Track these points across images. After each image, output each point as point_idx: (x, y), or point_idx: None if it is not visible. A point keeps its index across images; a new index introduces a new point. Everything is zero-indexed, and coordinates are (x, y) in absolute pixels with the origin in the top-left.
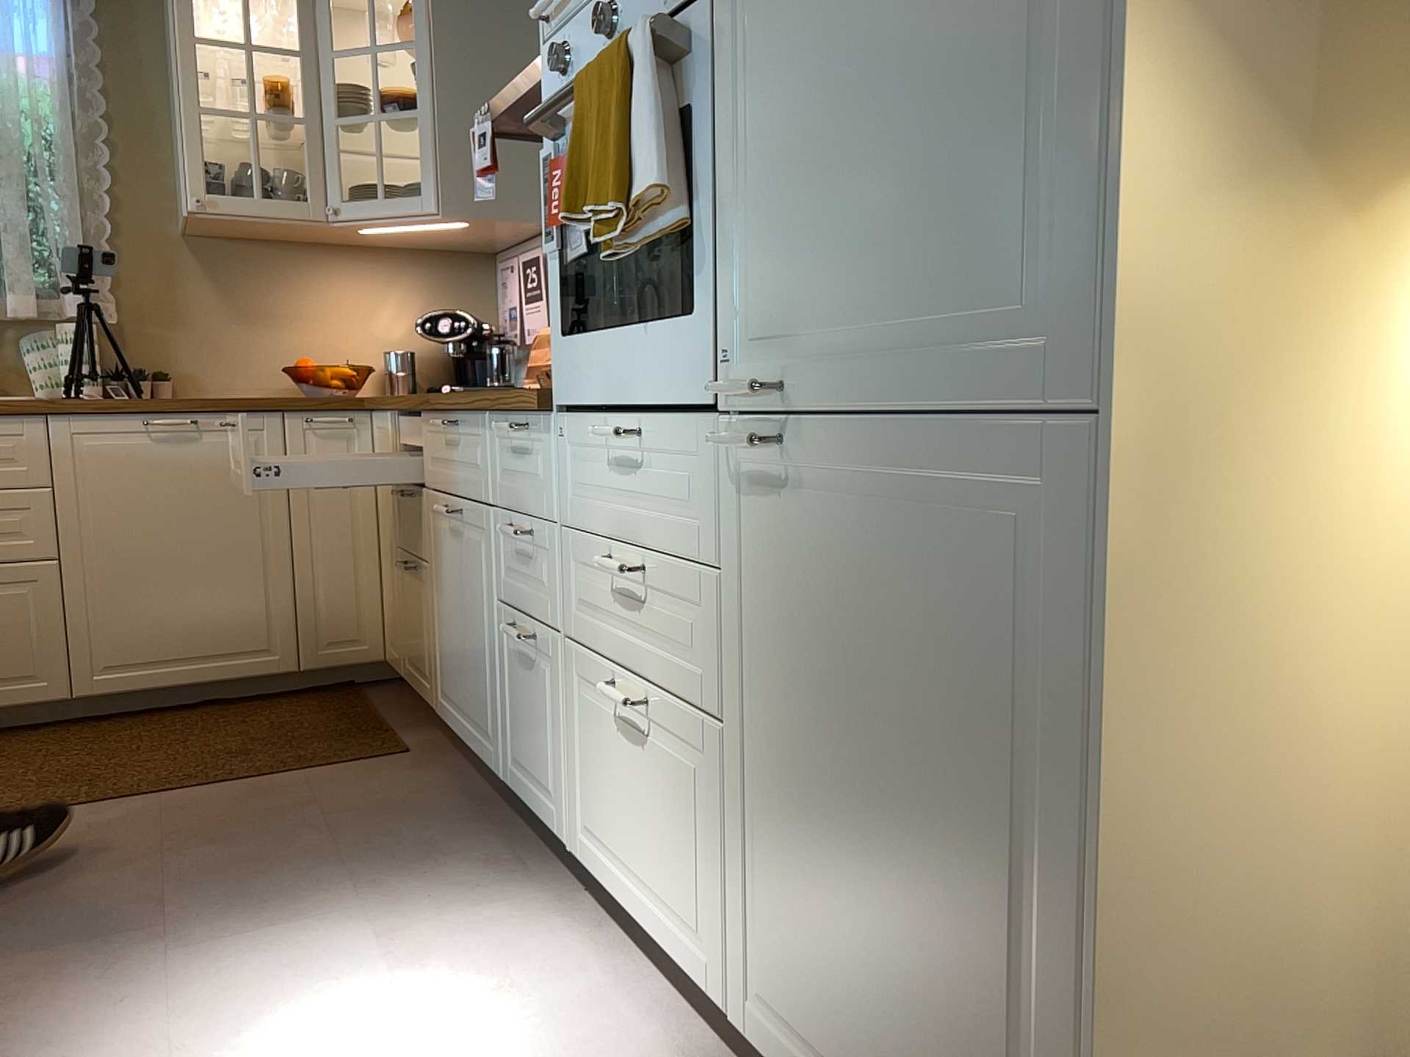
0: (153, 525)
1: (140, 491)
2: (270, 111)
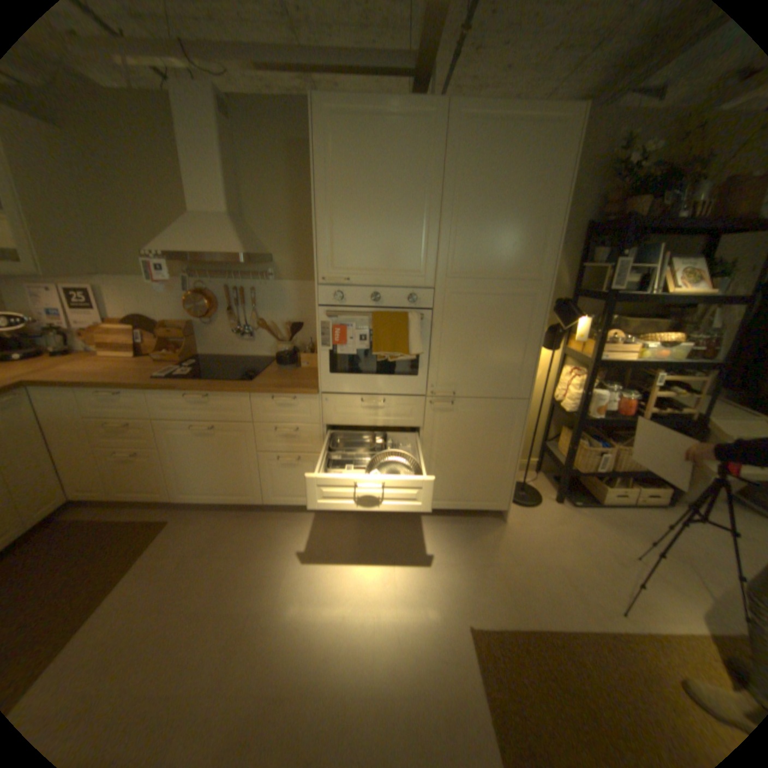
0: None
1: None
2: None
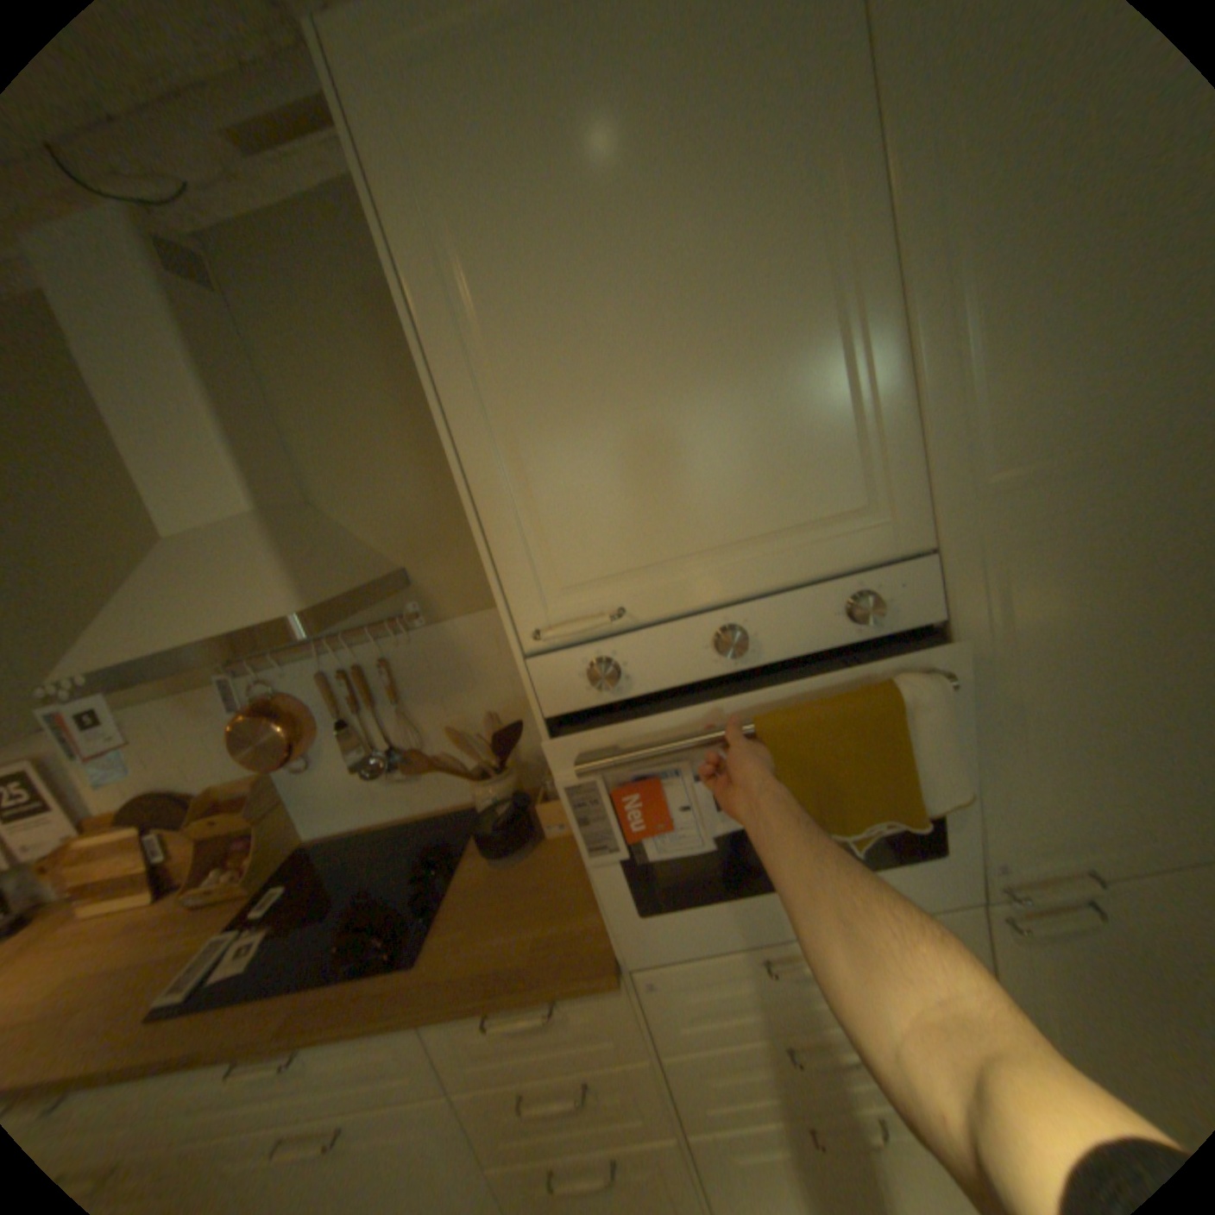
0: None
1: None
2: None
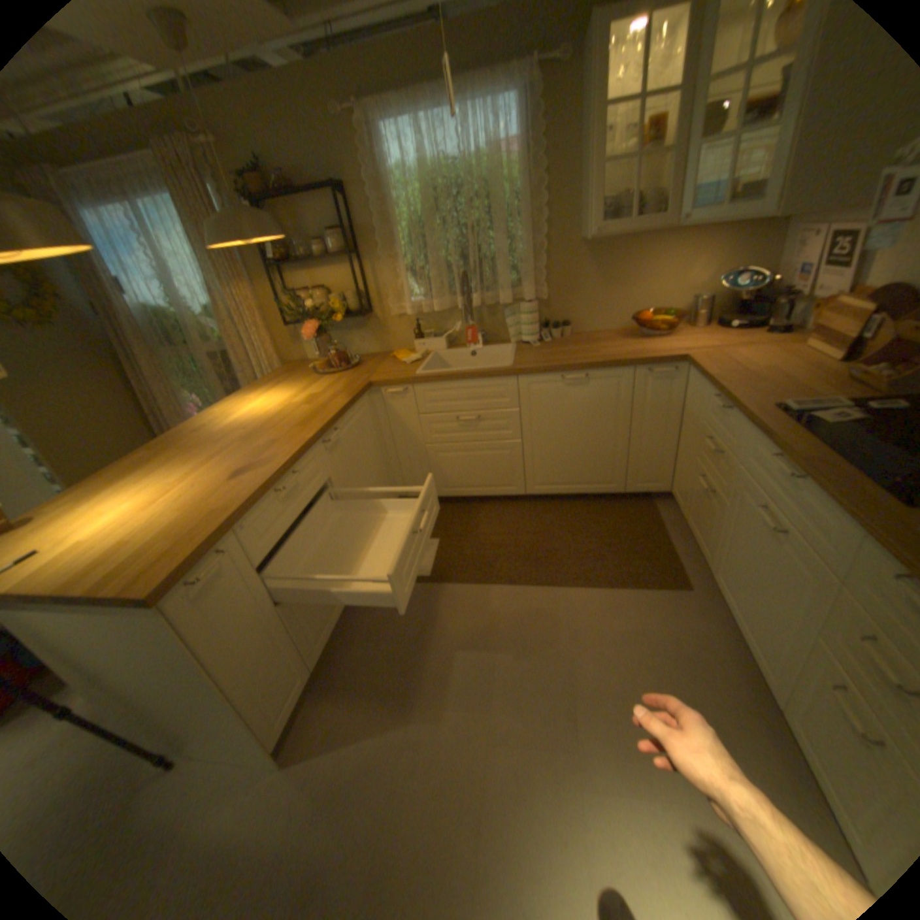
0: (562, 426)
1: (557, 410)
2: (648, 145)
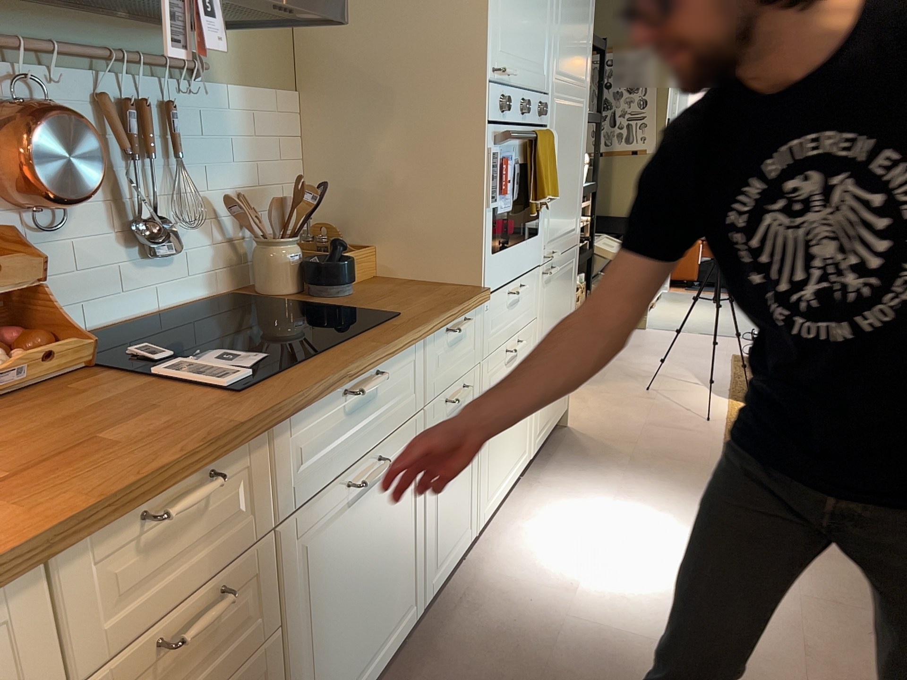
0: None
1: None
2: None
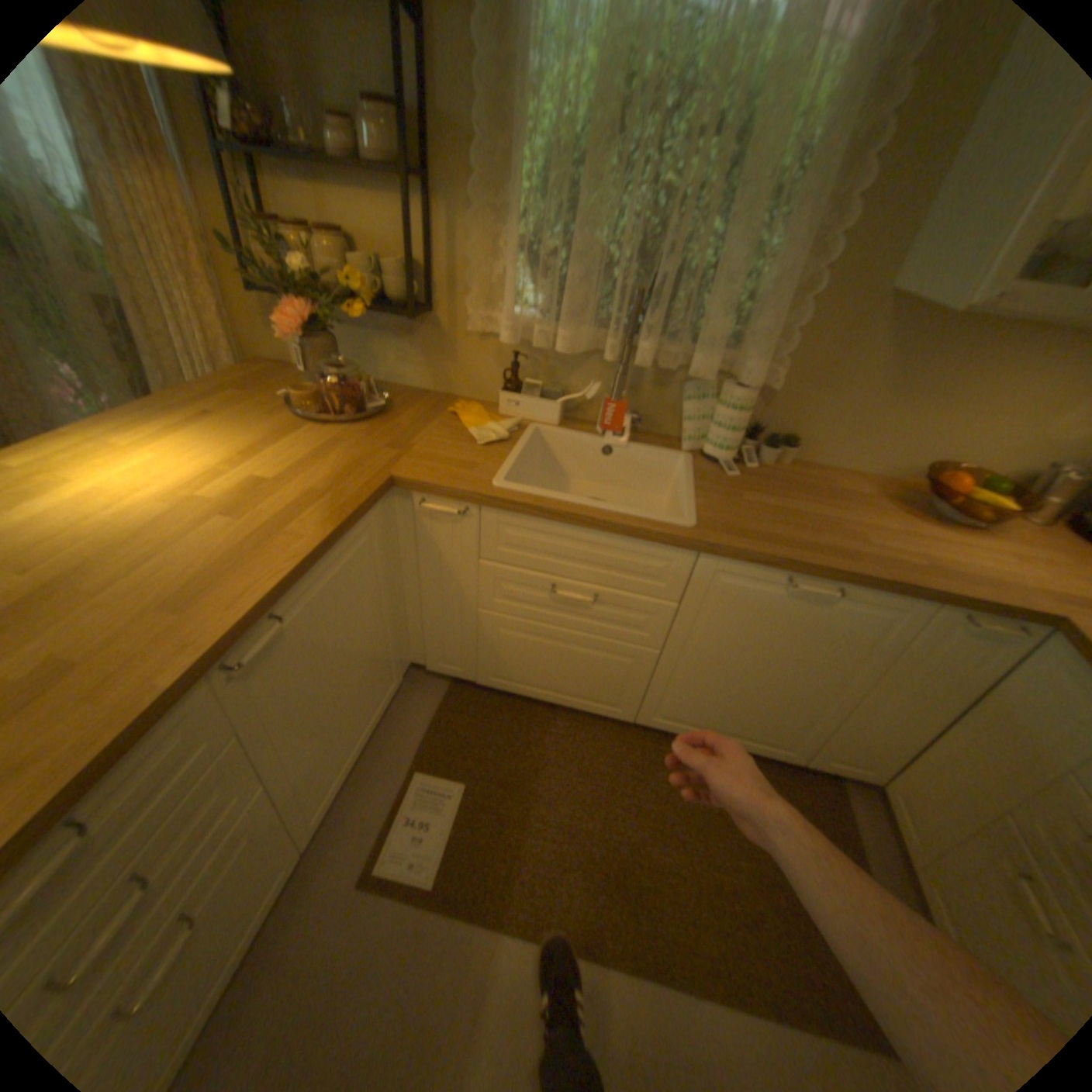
0: (749, 653)
1: (753, 627)
2: None
